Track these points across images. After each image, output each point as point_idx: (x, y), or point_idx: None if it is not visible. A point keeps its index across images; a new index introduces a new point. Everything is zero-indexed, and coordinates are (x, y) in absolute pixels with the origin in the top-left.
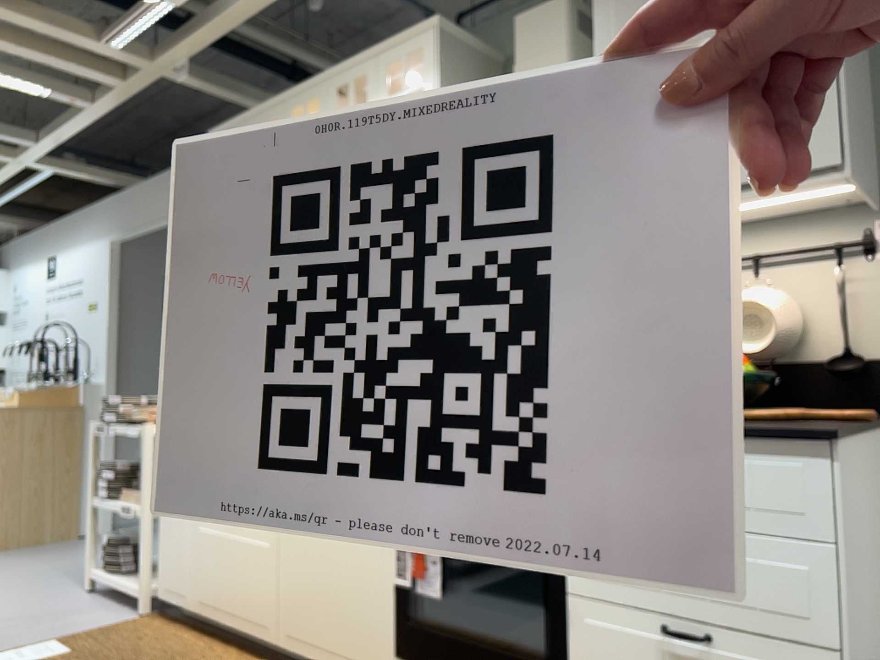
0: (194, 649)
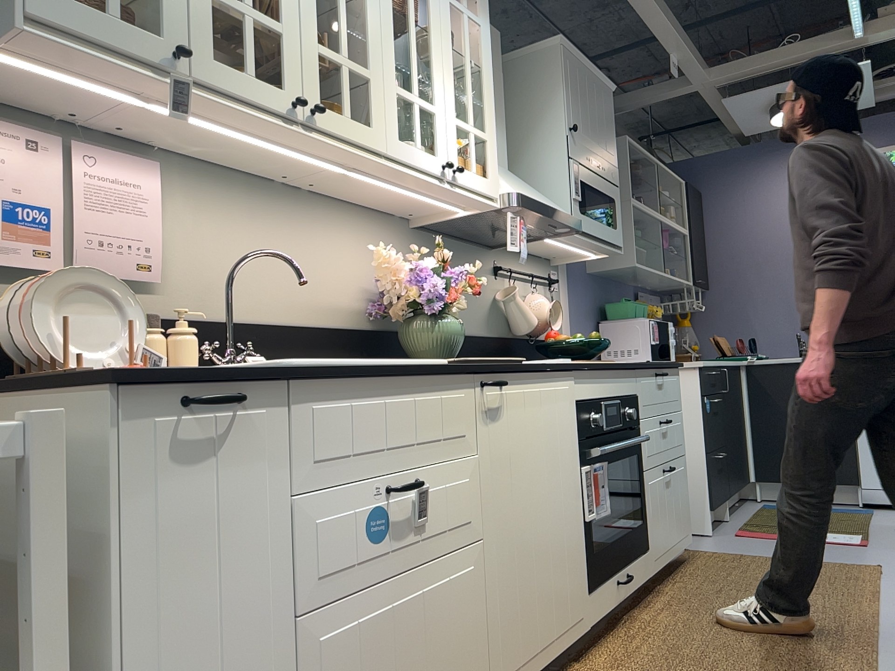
0: None
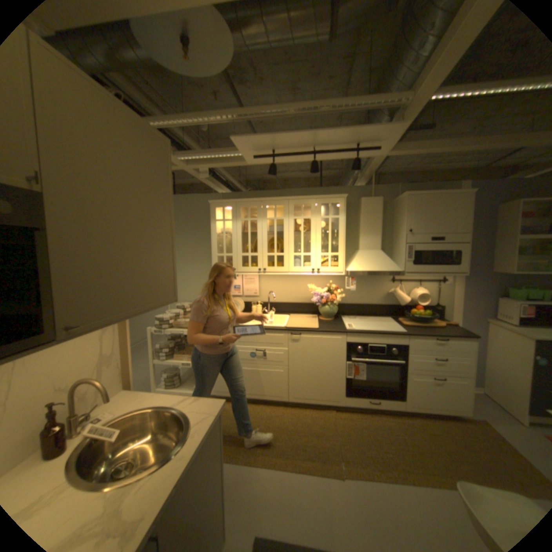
0: (249, 410)
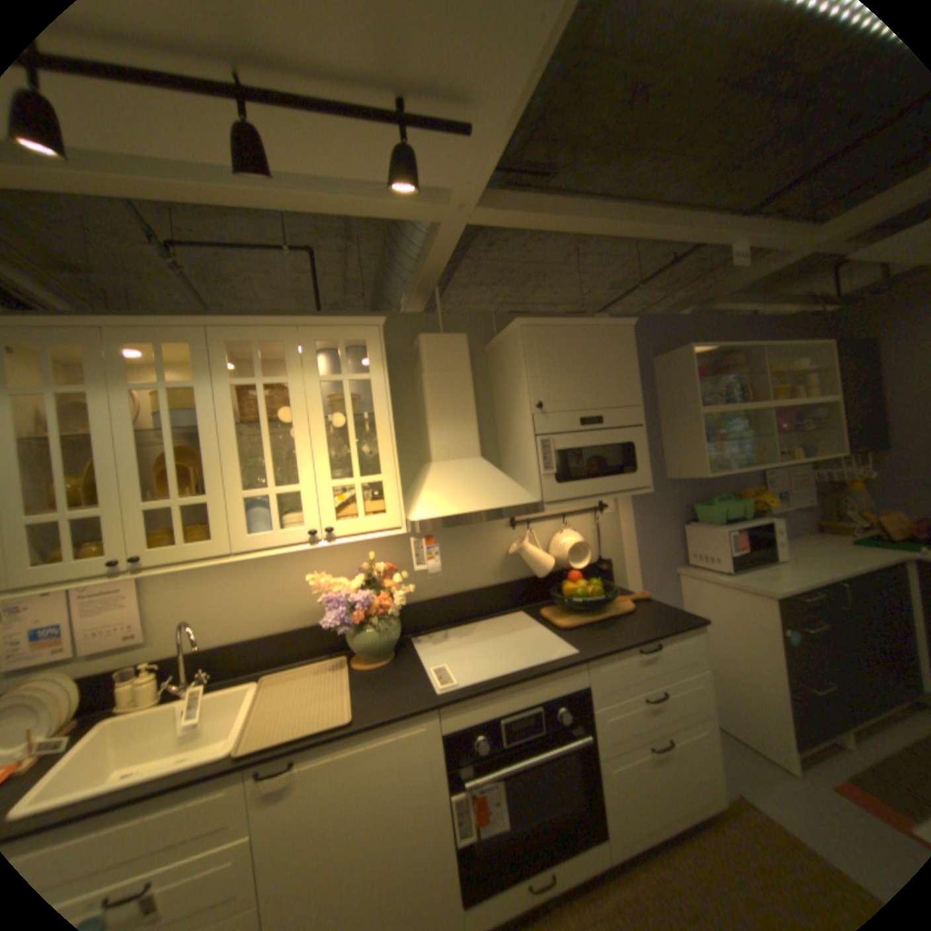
0: None
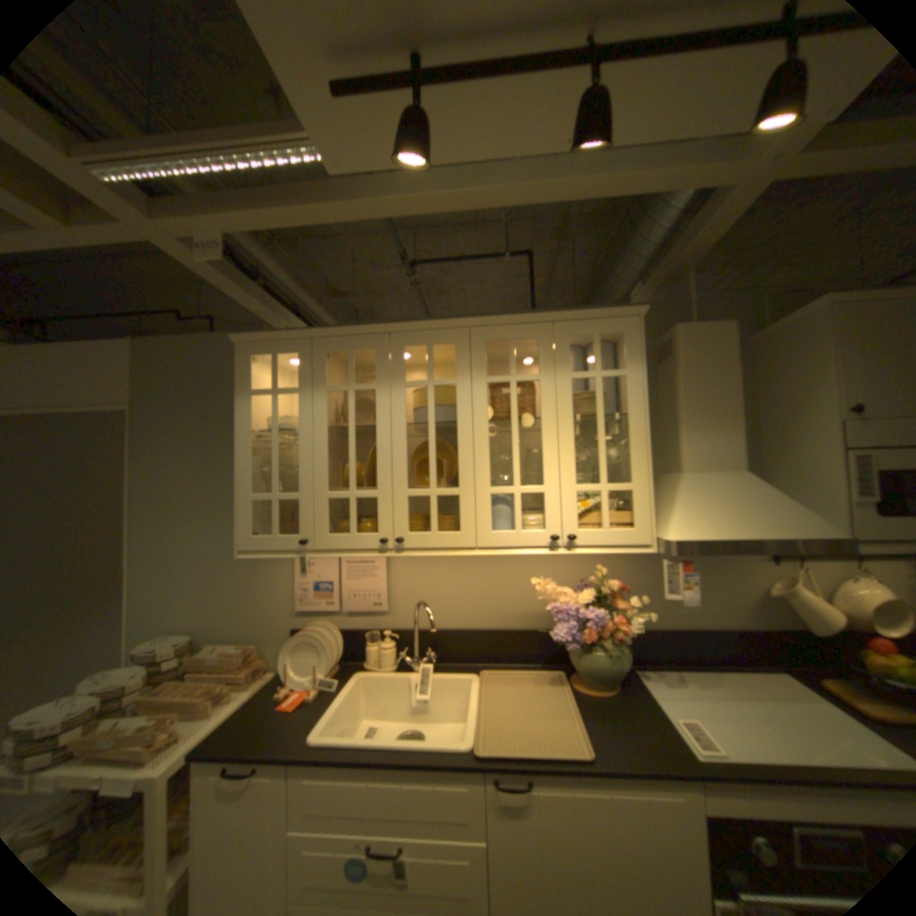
0: None
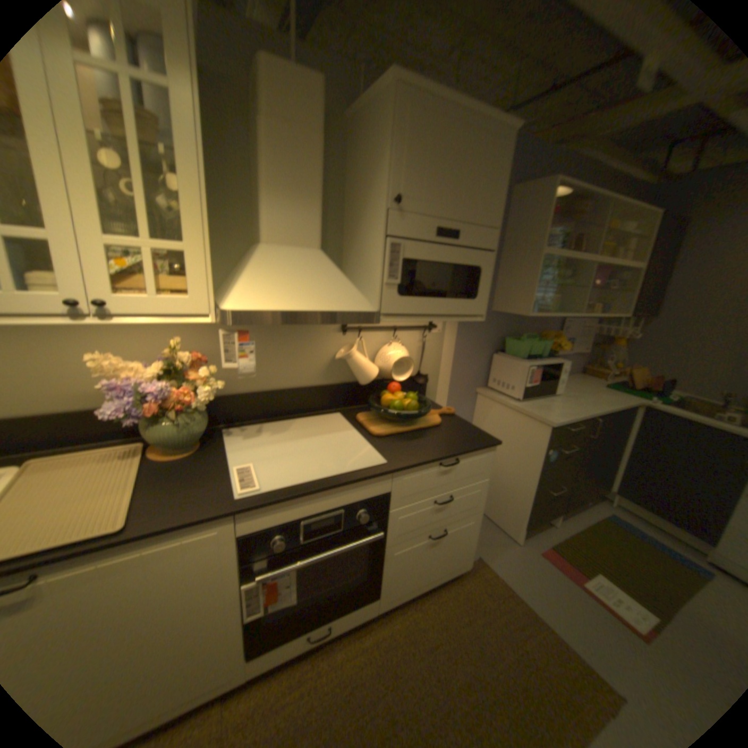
0: None
